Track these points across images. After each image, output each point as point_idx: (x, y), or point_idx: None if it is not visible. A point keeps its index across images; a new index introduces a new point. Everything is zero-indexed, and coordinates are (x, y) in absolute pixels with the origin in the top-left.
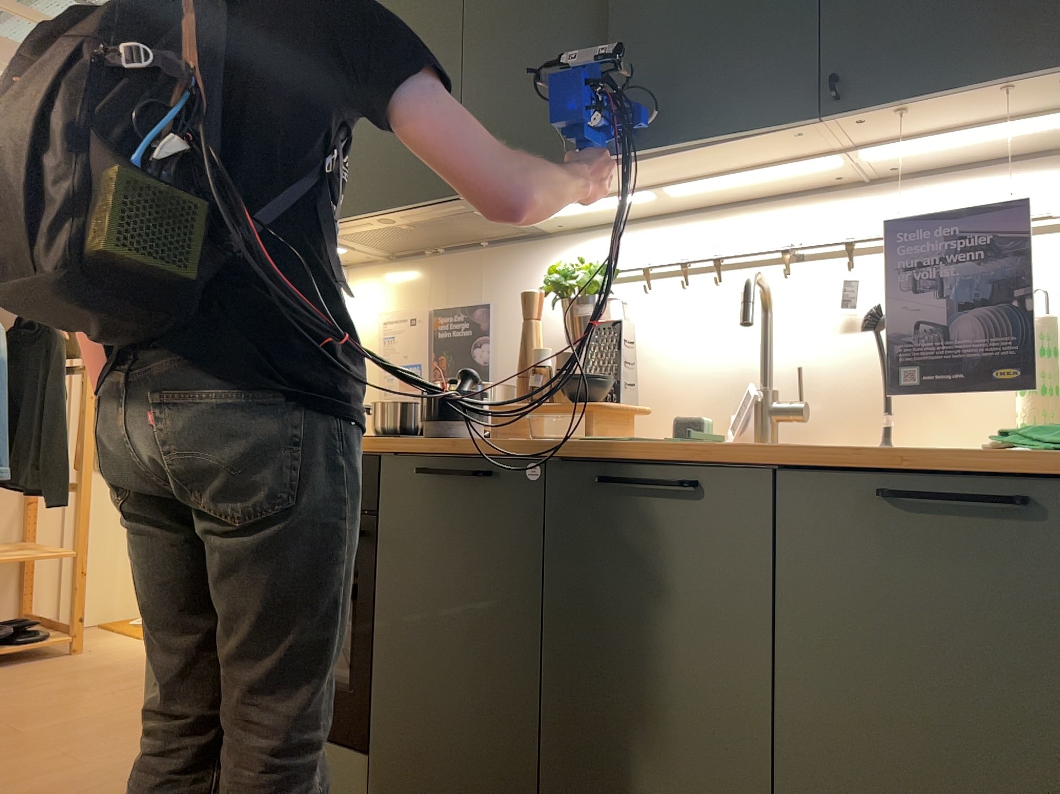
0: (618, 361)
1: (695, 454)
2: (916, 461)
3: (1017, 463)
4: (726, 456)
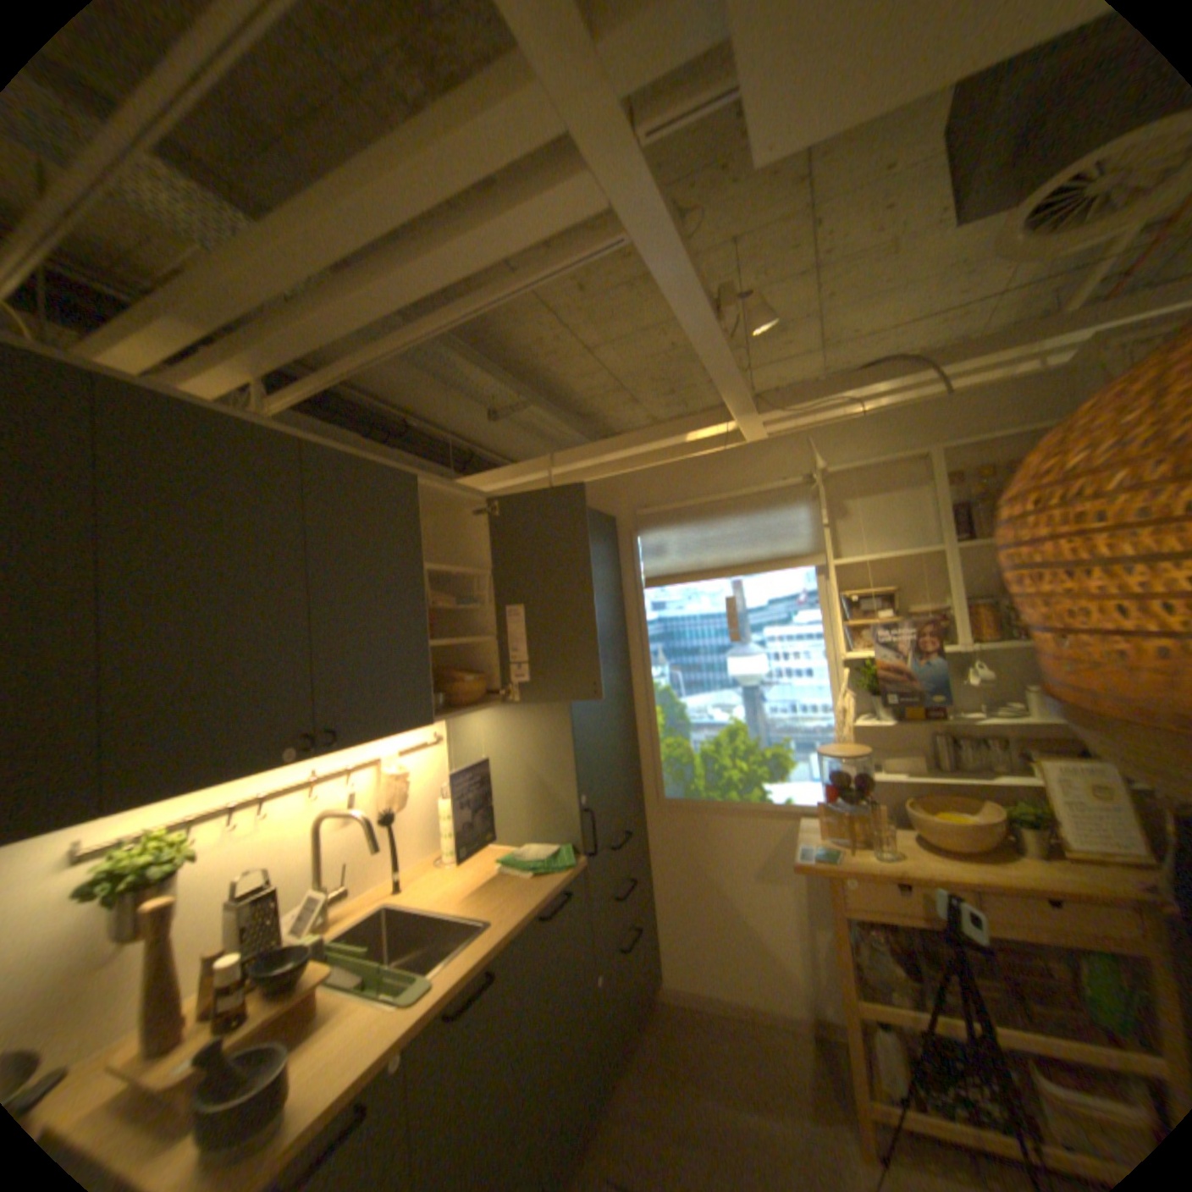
0: (267, 929)
1: (487, 958)
2: (548, 900)
3: (559, 882)
4: (499, 947)
